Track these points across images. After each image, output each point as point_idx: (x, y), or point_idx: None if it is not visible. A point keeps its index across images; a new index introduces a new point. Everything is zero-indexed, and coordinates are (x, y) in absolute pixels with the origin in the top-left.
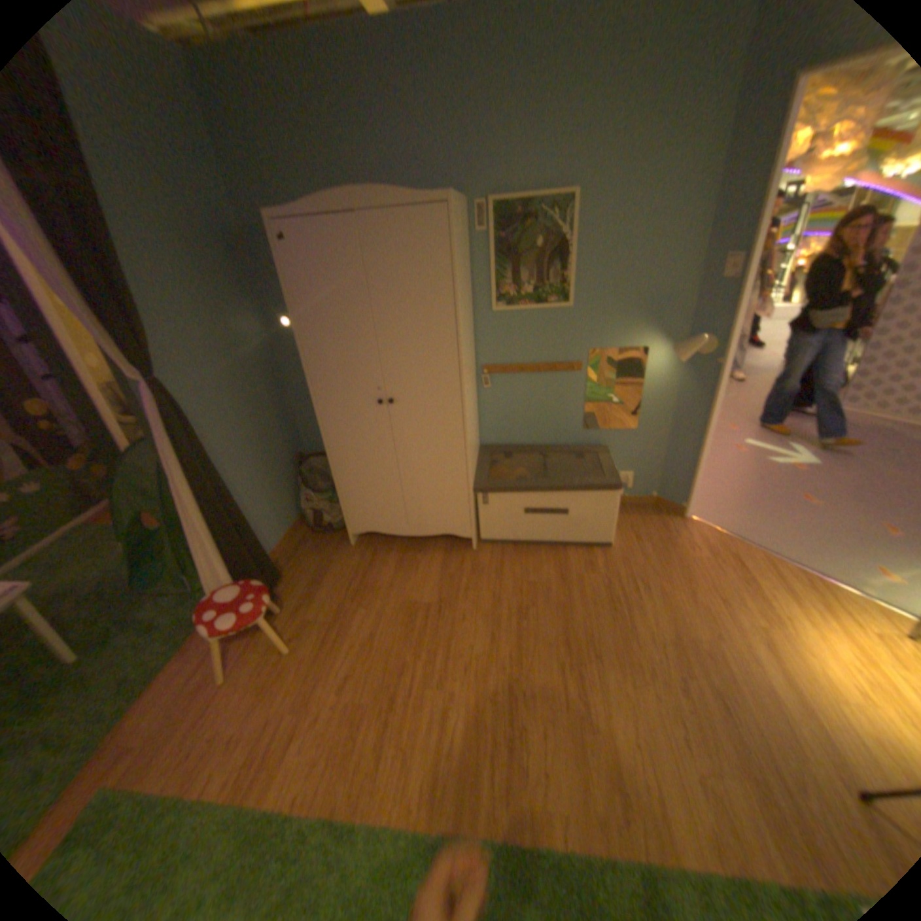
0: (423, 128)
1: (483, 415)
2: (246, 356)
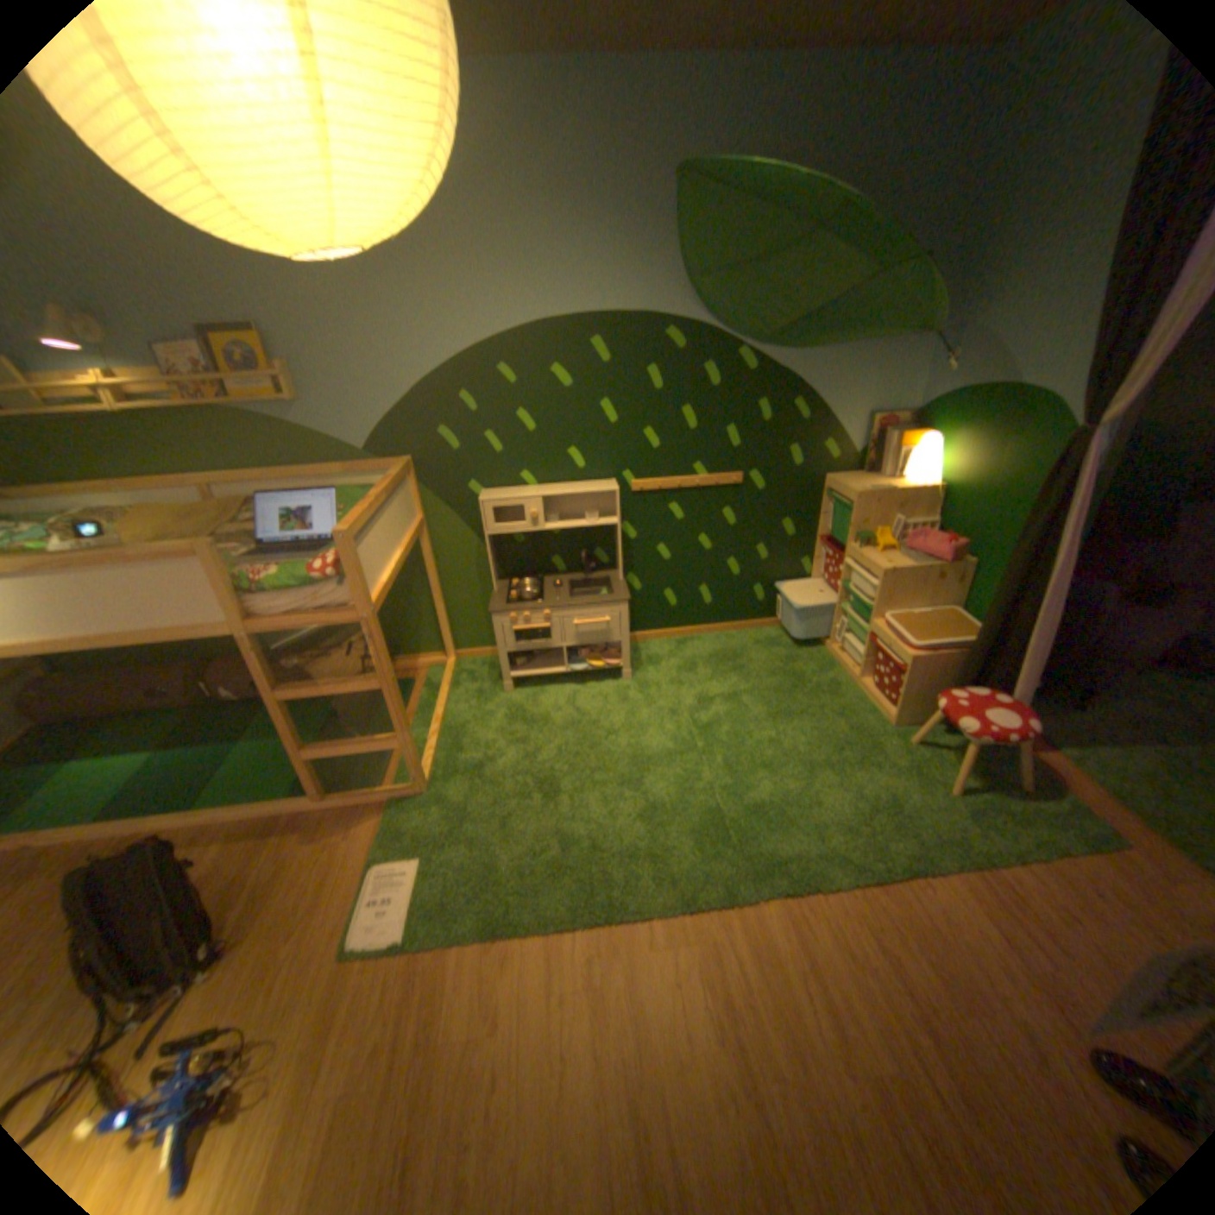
0: None
1: None
2: None
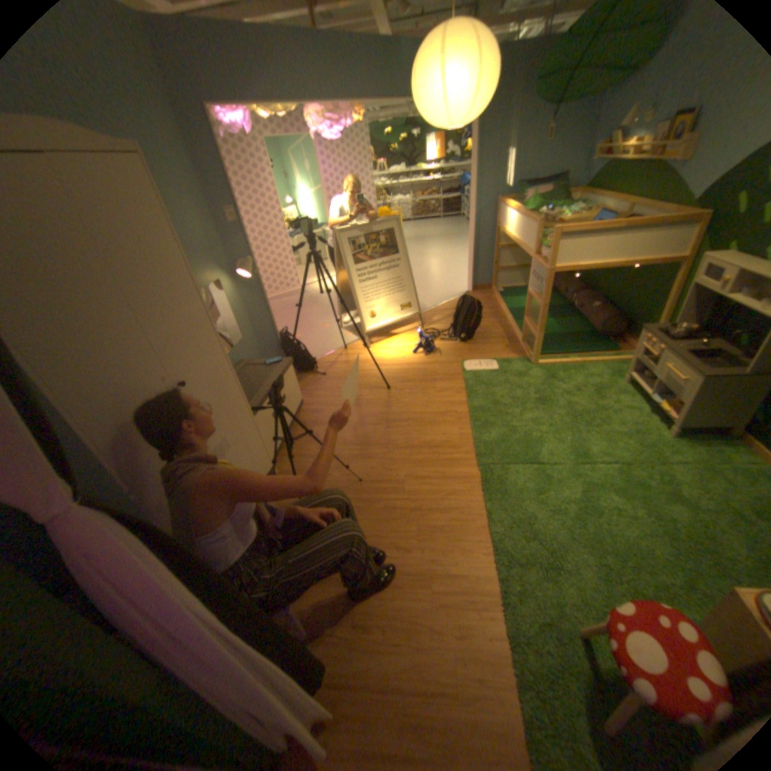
0: None
1: None
2: None
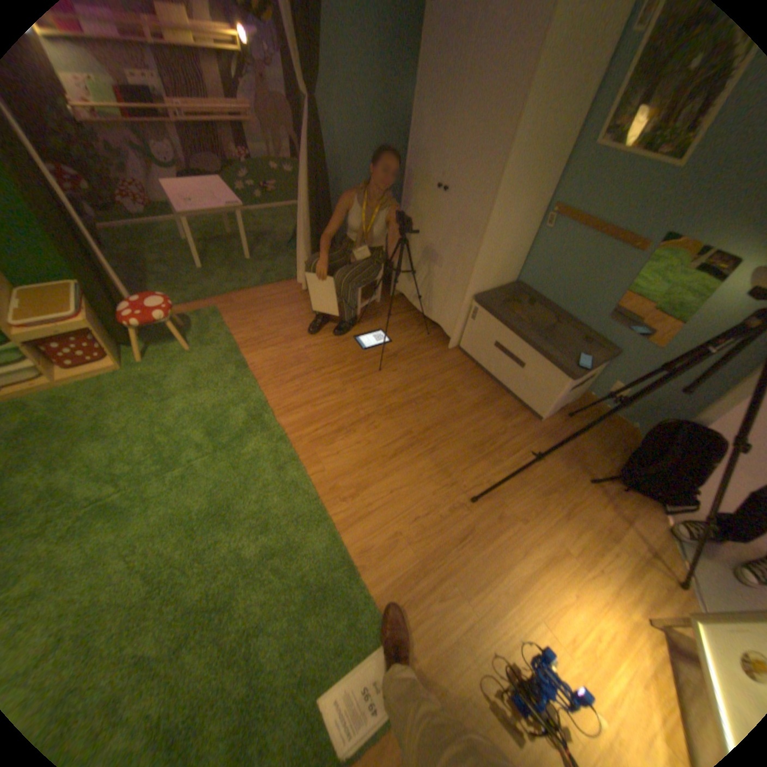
0: None
1: (533, 256)
2: (398, 120)
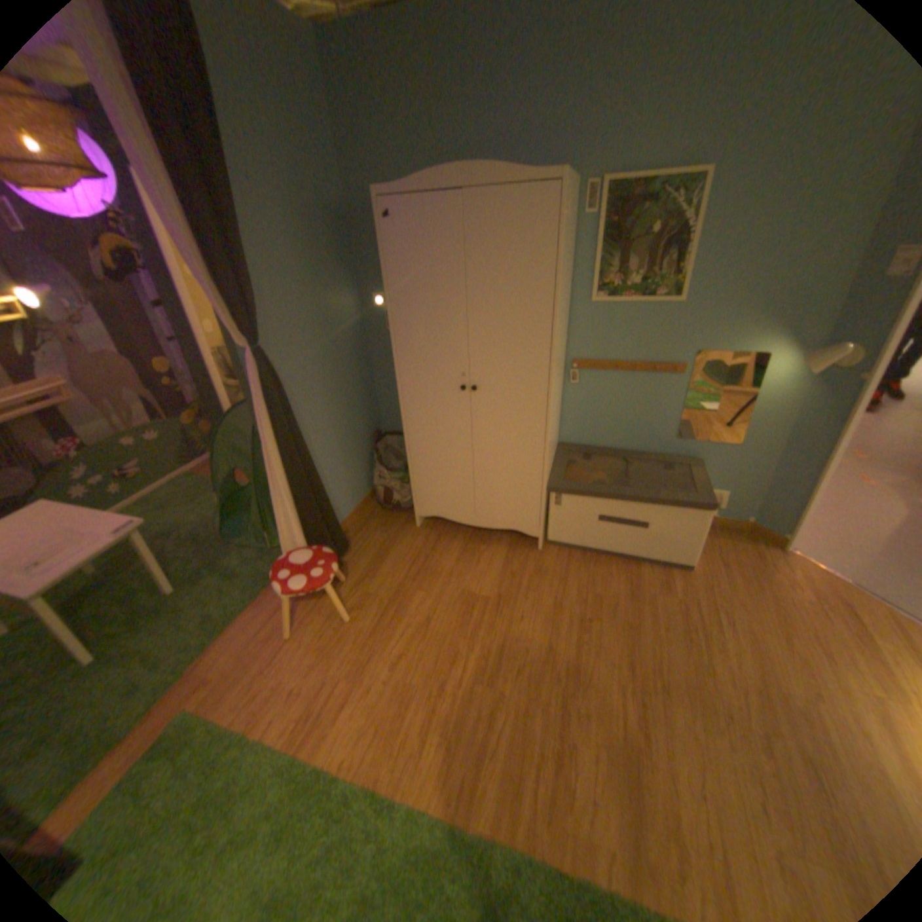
0: (543, 101)
1: (566, 411)
2: (340, 333)
